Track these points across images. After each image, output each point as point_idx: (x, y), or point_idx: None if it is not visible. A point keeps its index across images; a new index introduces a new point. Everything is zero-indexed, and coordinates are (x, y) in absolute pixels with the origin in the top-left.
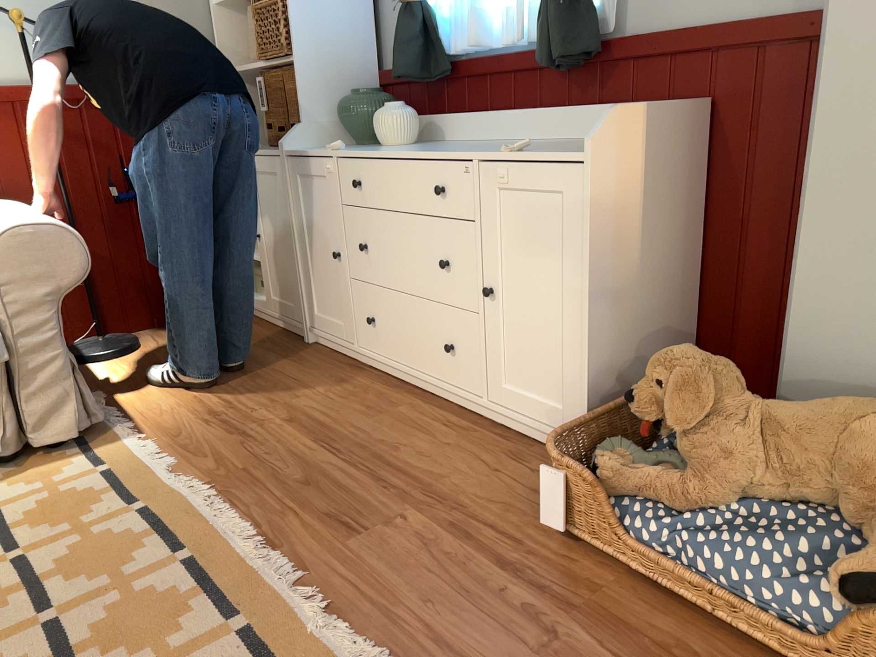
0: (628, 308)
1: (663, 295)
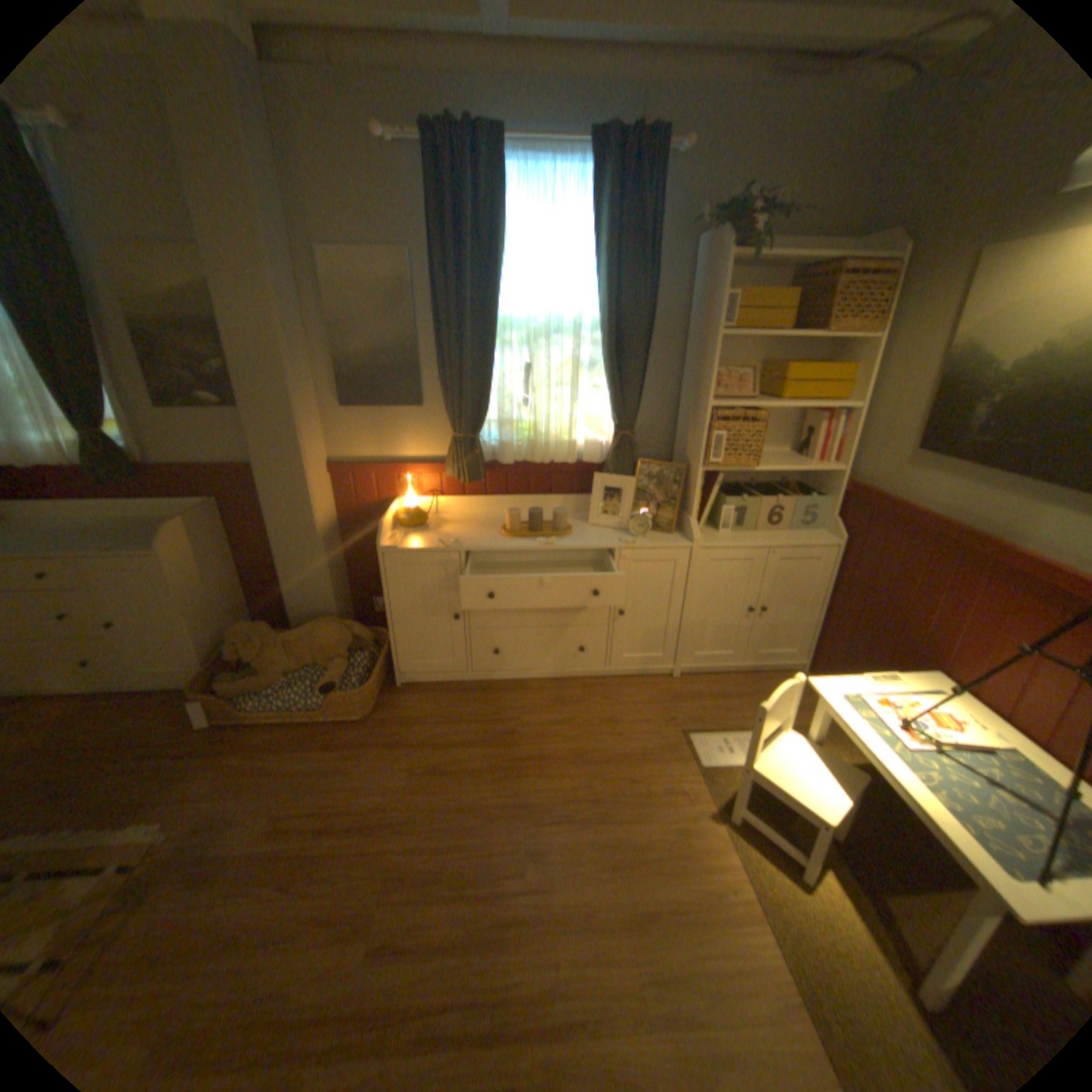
0: (204, 610)
1: (222, 594)
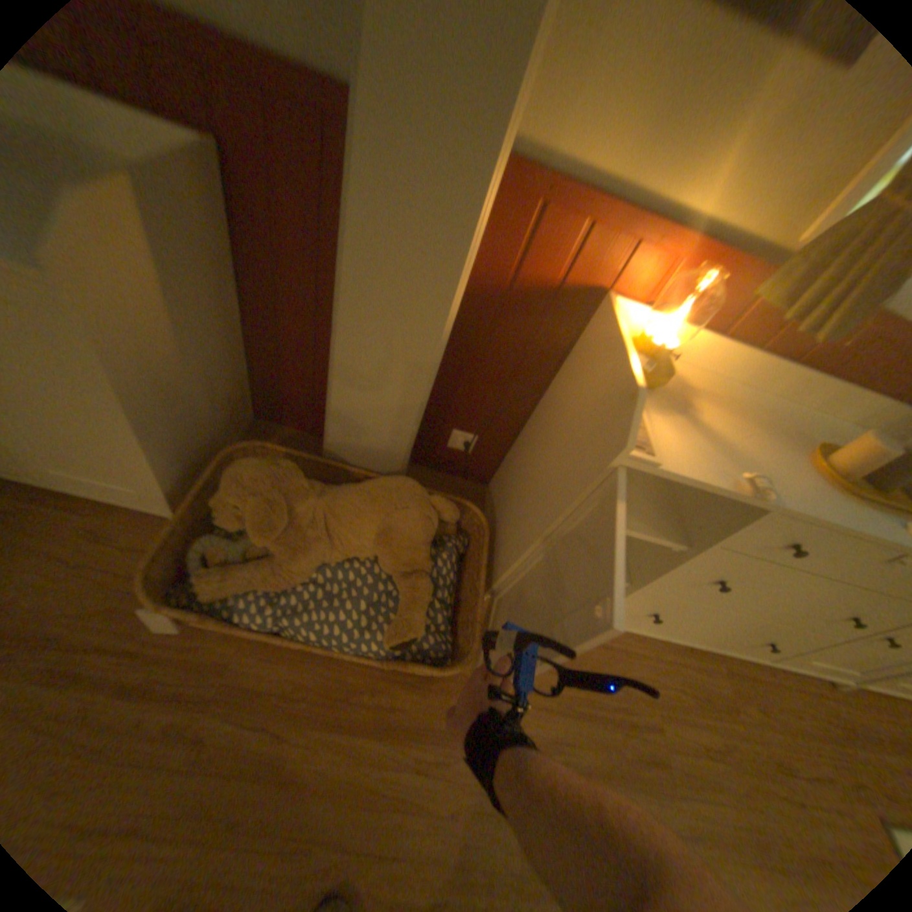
0: (183, 401)
1: (215, 364)
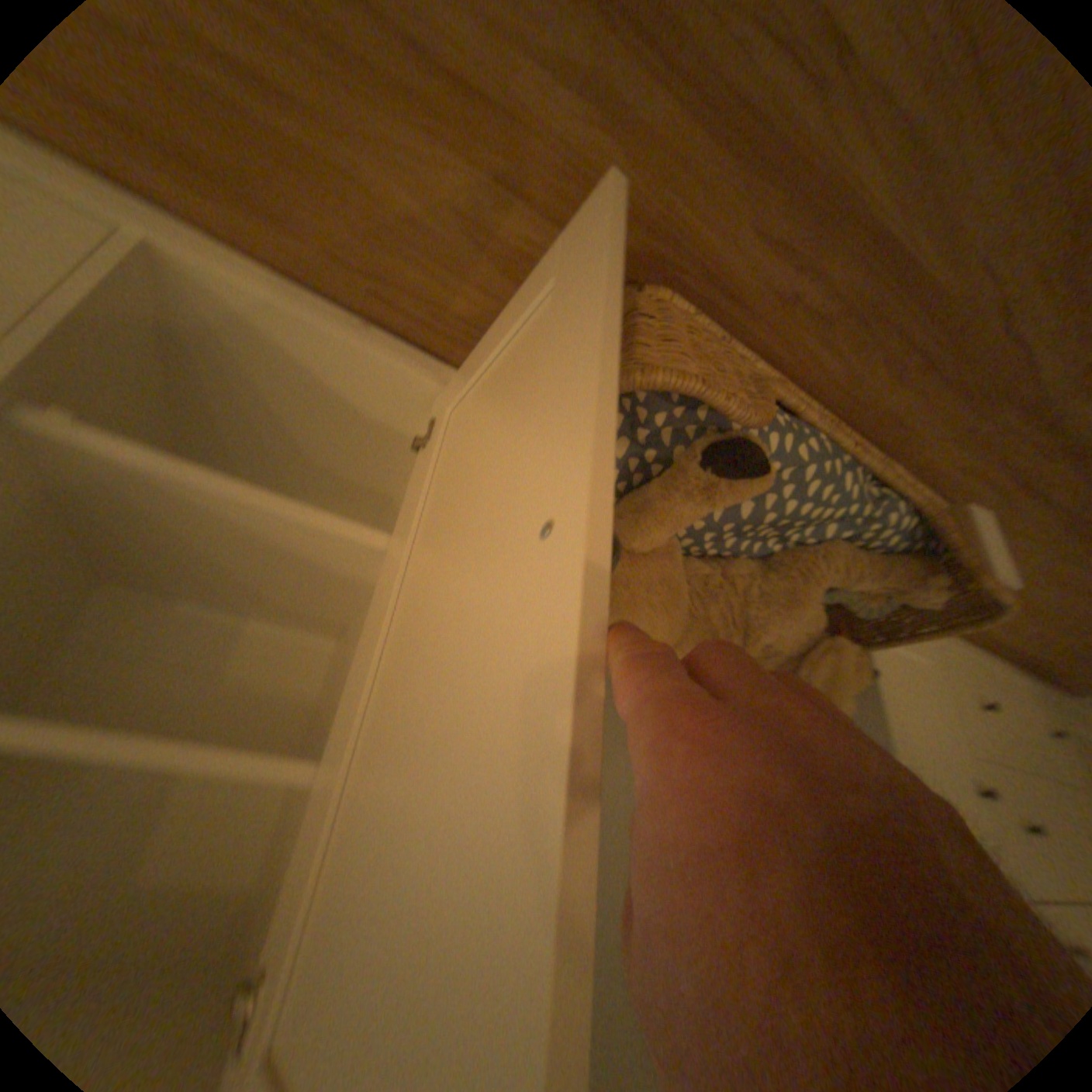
0: None
1: None
